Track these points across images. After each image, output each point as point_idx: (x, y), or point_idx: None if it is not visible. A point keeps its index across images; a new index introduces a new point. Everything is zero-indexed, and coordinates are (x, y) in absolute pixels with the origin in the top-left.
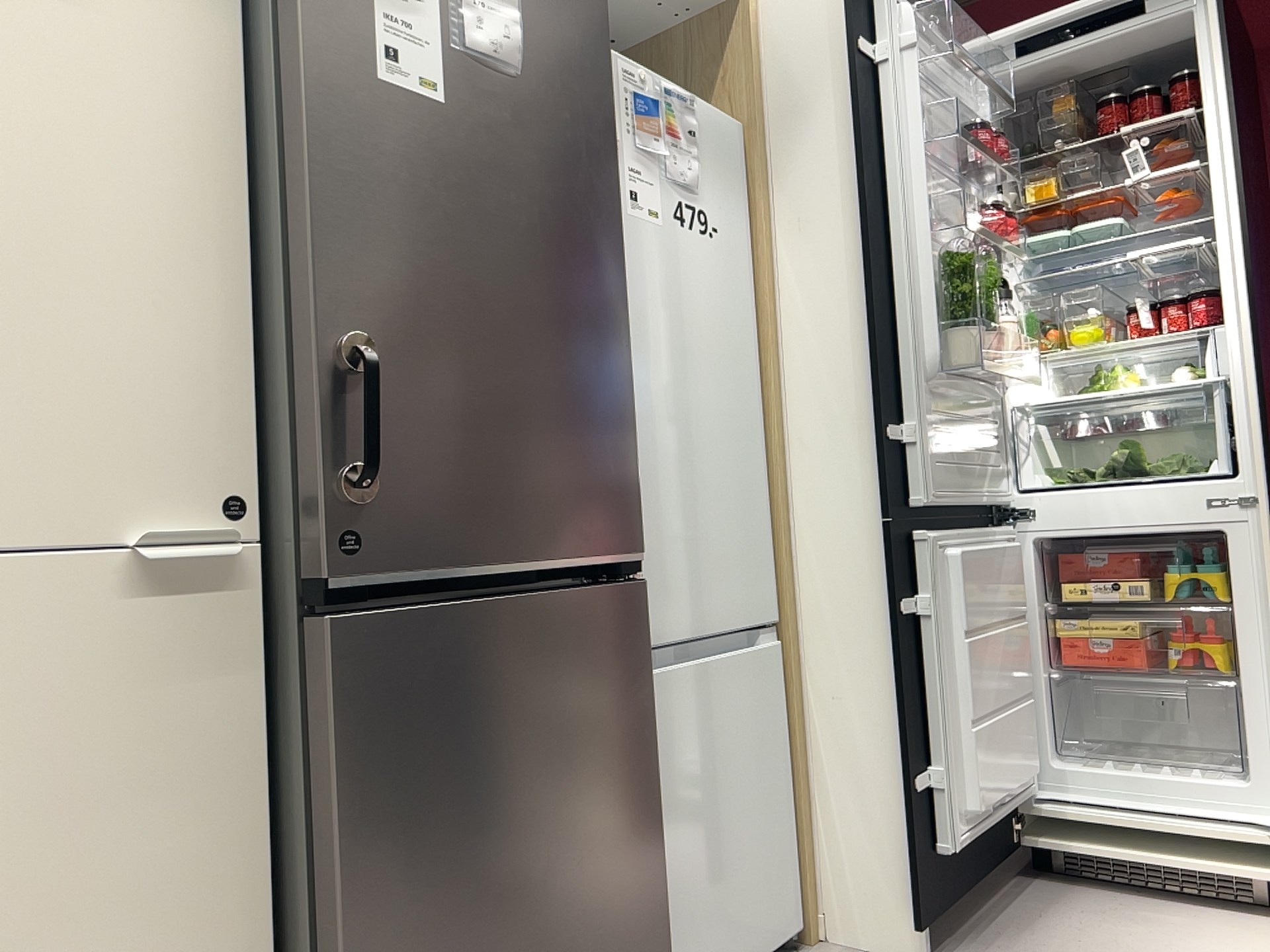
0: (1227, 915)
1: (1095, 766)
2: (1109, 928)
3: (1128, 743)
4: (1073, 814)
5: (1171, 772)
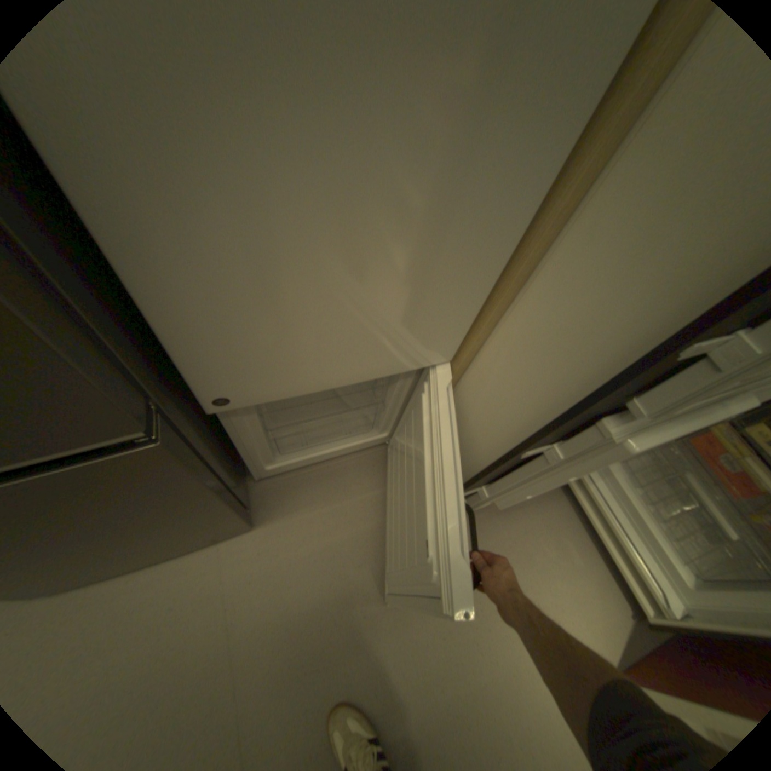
0: (604, 578)
1: (632, 484)
2: (538, 545)
3: (675, 481)
4: (589, 490)
5: (666, 528)
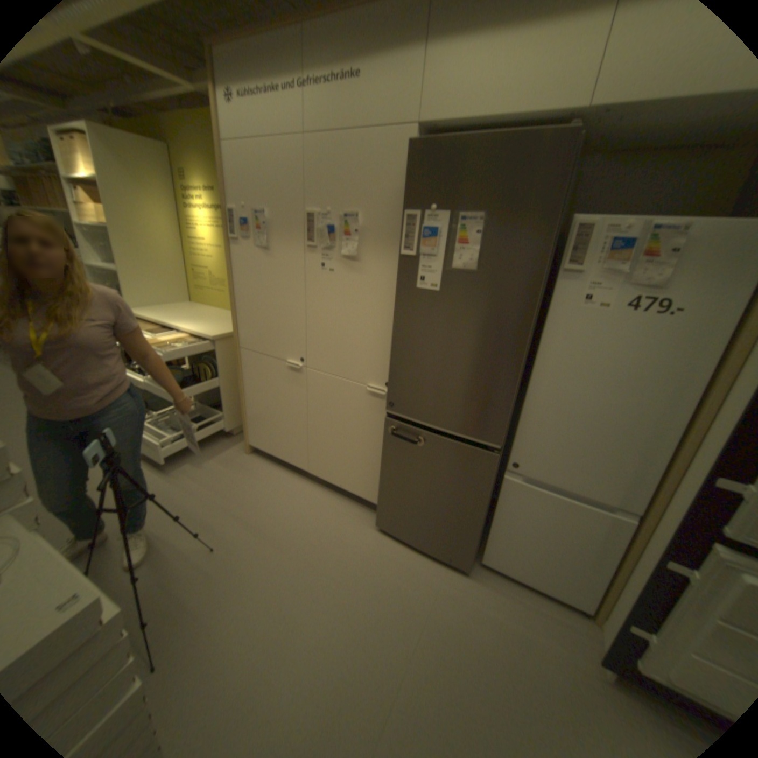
0: None
1: None
2: None
3: None
4: None
5: None
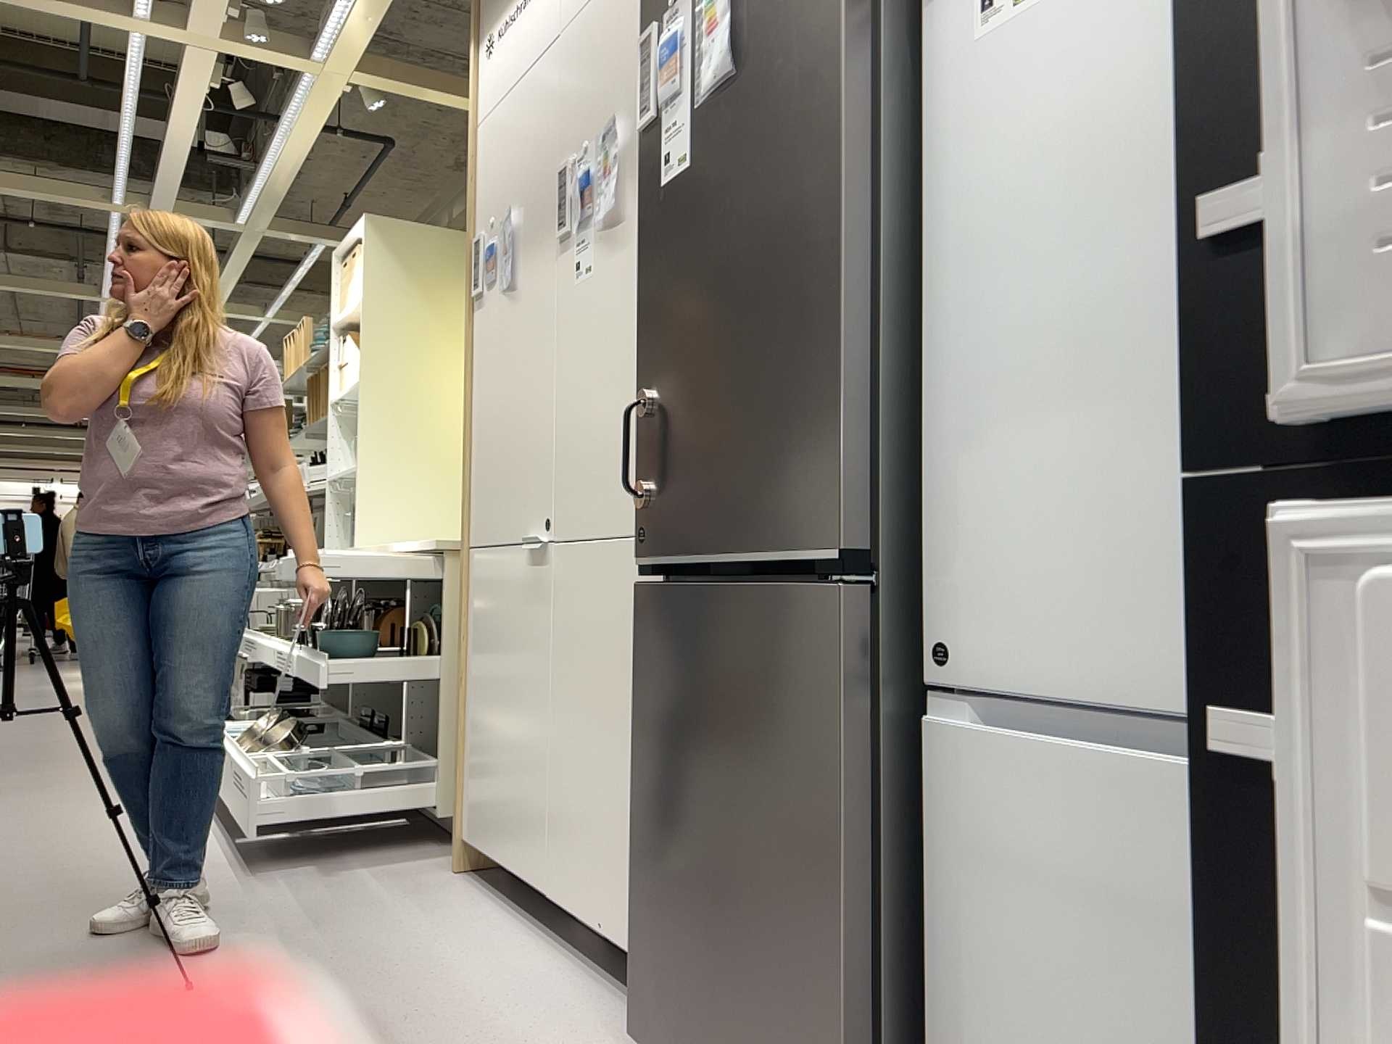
0: None
1: None
2: None
3: None
4: None
5: None
